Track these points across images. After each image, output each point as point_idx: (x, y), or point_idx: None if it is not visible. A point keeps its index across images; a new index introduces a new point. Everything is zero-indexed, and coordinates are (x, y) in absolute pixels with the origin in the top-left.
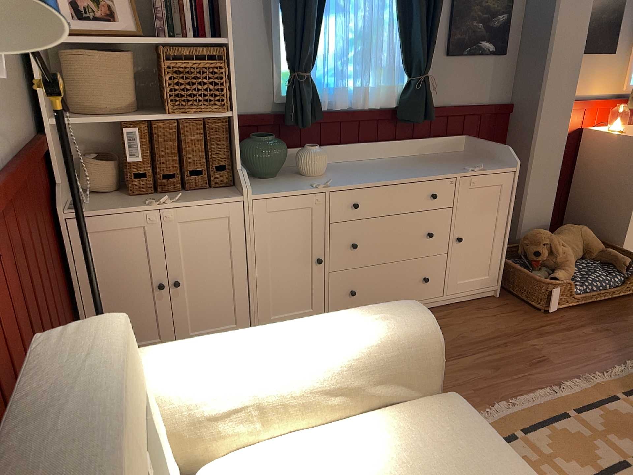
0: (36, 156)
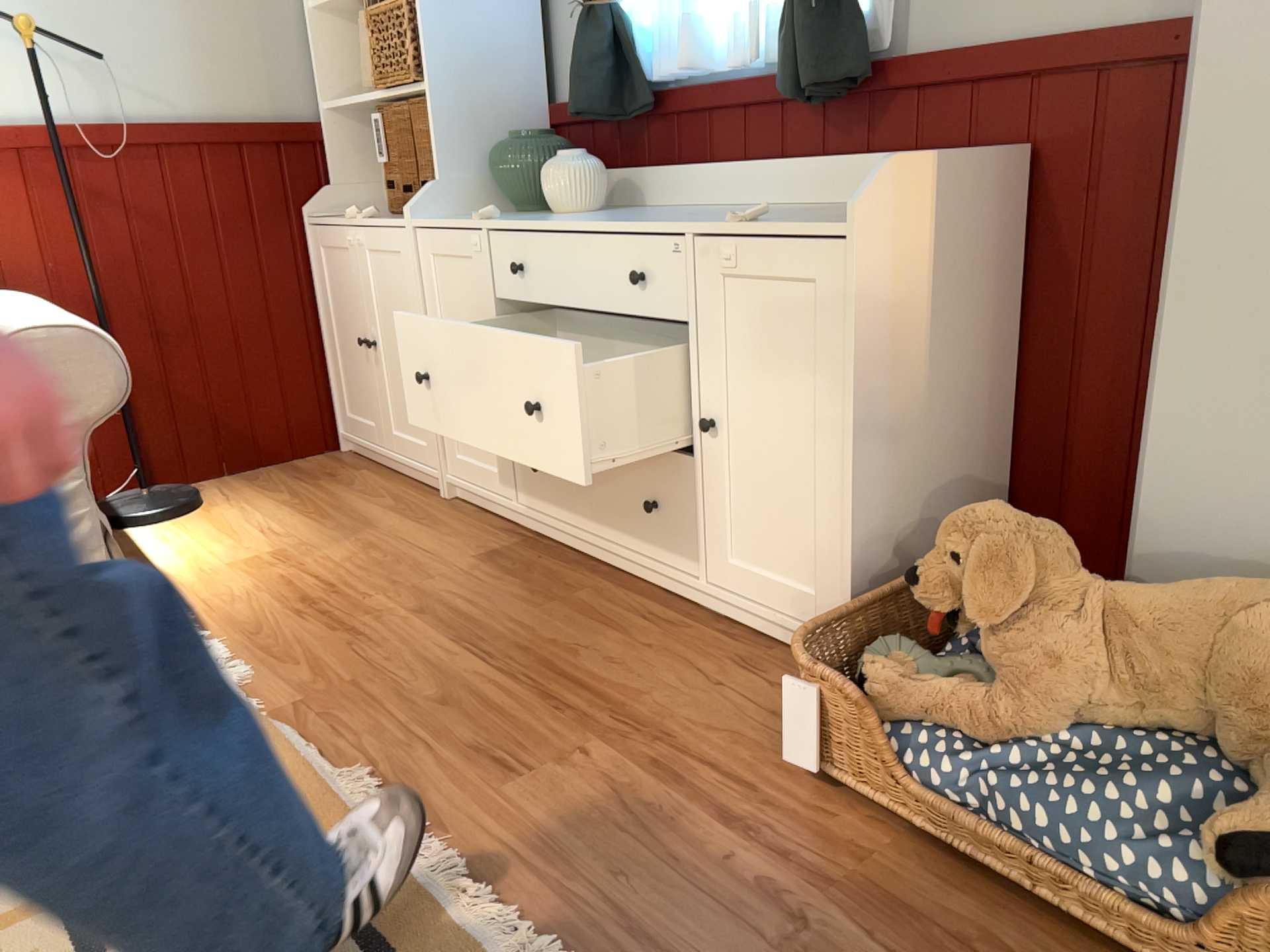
0: (242, 136)
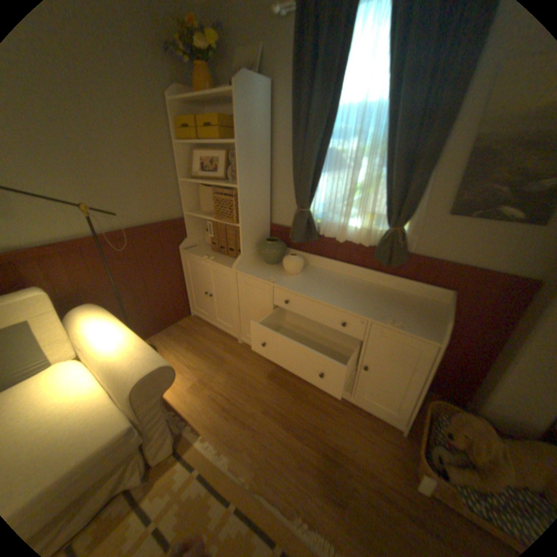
0: (159, 226)
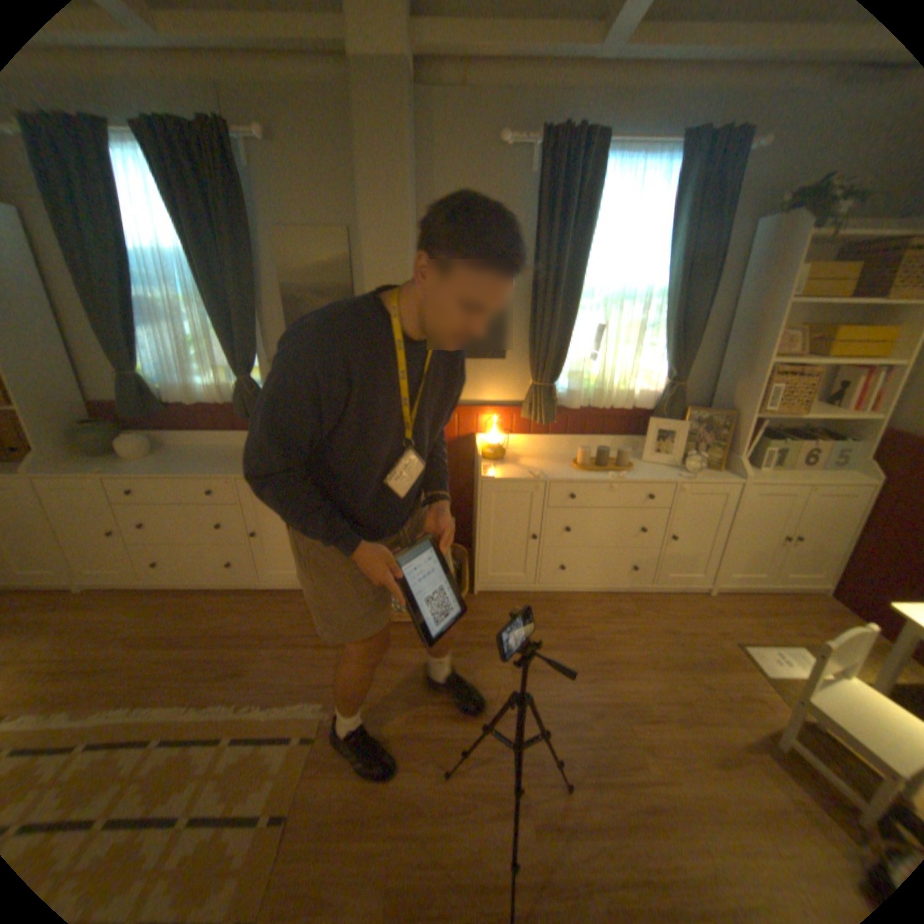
0: None
